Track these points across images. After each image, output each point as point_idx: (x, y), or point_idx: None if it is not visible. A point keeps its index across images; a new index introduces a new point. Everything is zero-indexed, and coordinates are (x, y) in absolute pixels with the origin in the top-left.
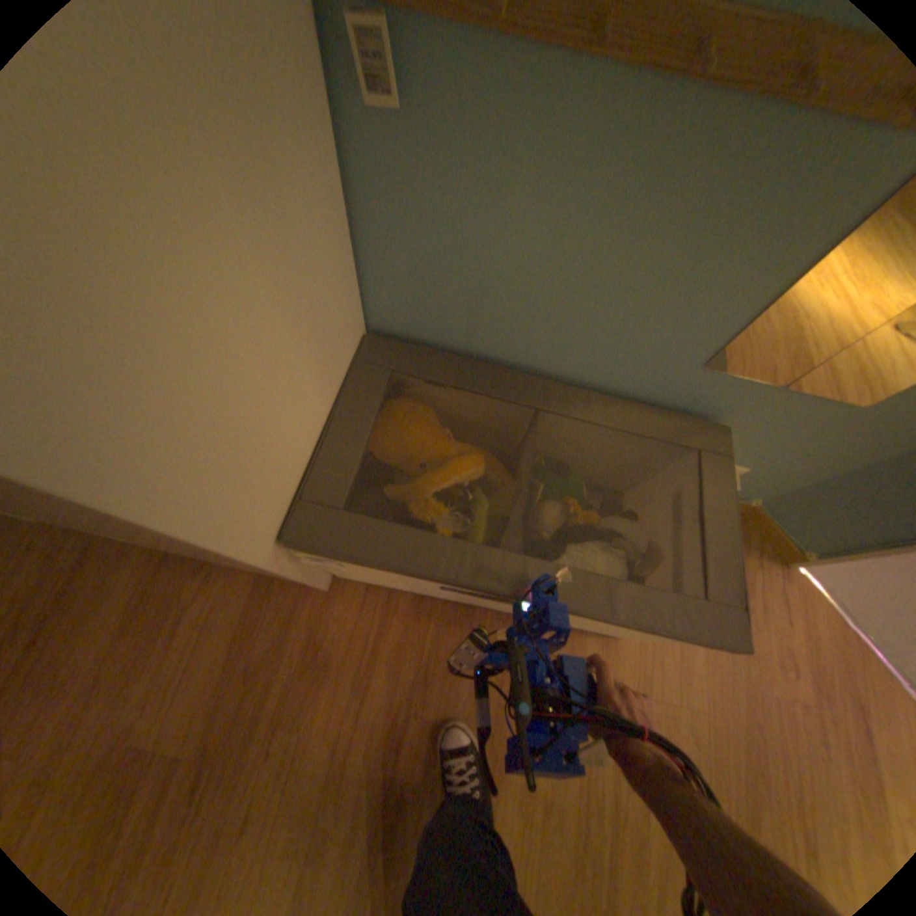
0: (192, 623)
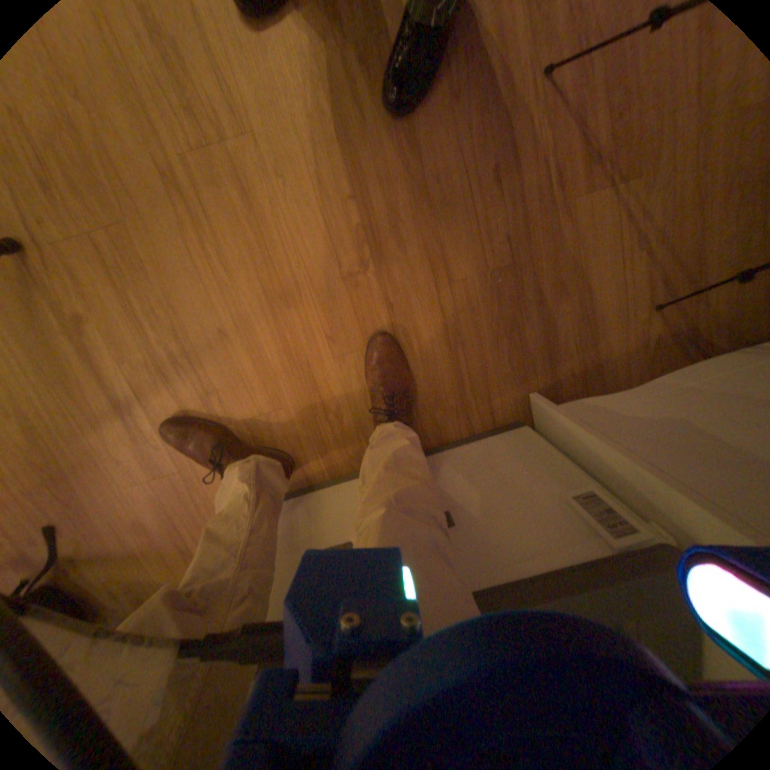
0: (632, 300)
